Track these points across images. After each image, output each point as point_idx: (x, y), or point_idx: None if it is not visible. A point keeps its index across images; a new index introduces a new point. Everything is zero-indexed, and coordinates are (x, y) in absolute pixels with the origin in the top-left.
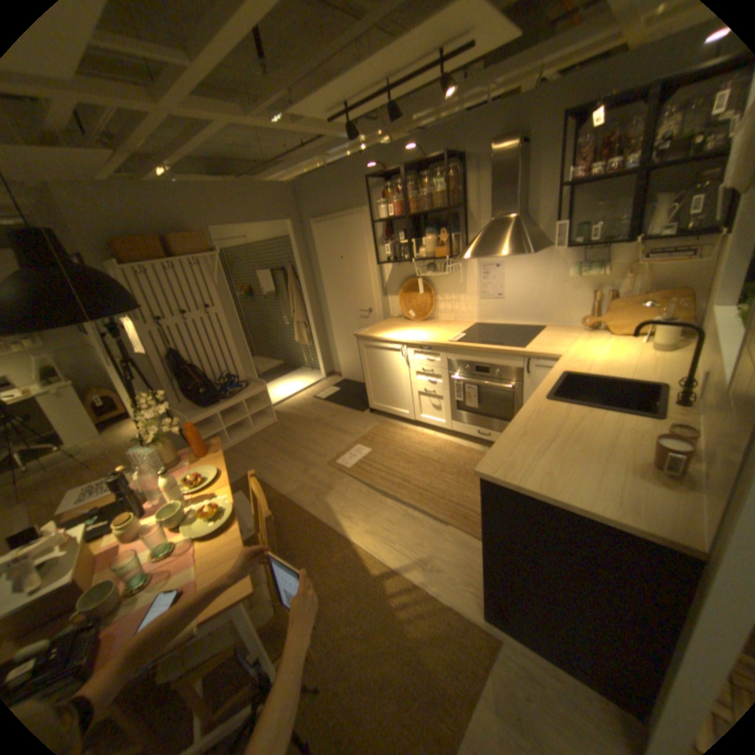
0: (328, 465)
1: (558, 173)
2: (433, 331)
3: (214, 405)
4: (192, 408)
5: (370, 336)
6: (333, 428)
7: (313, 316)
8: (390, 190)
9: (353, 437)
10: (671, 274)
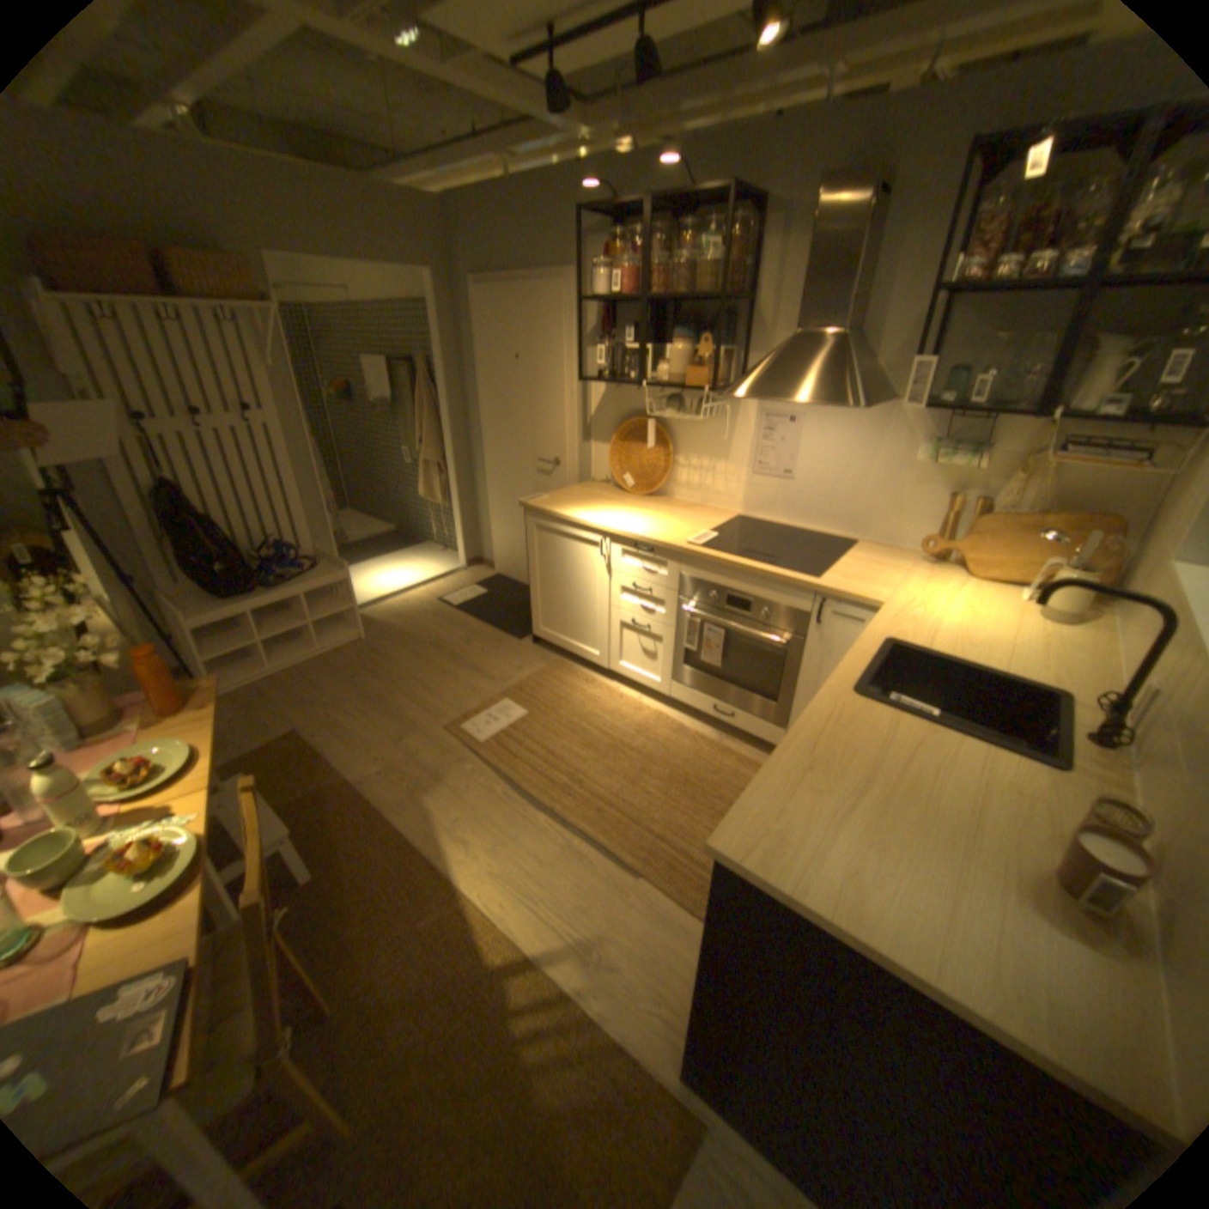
0: (442, 734)
1: (931, 264)
2: (663, 520)
3: (243, 597)
4: (200, 597)
5: (550, 512)
6: (463, 664)
7: (456, 455)
8: (621, 244)
9: (496, 686)
10: (1091, 486)
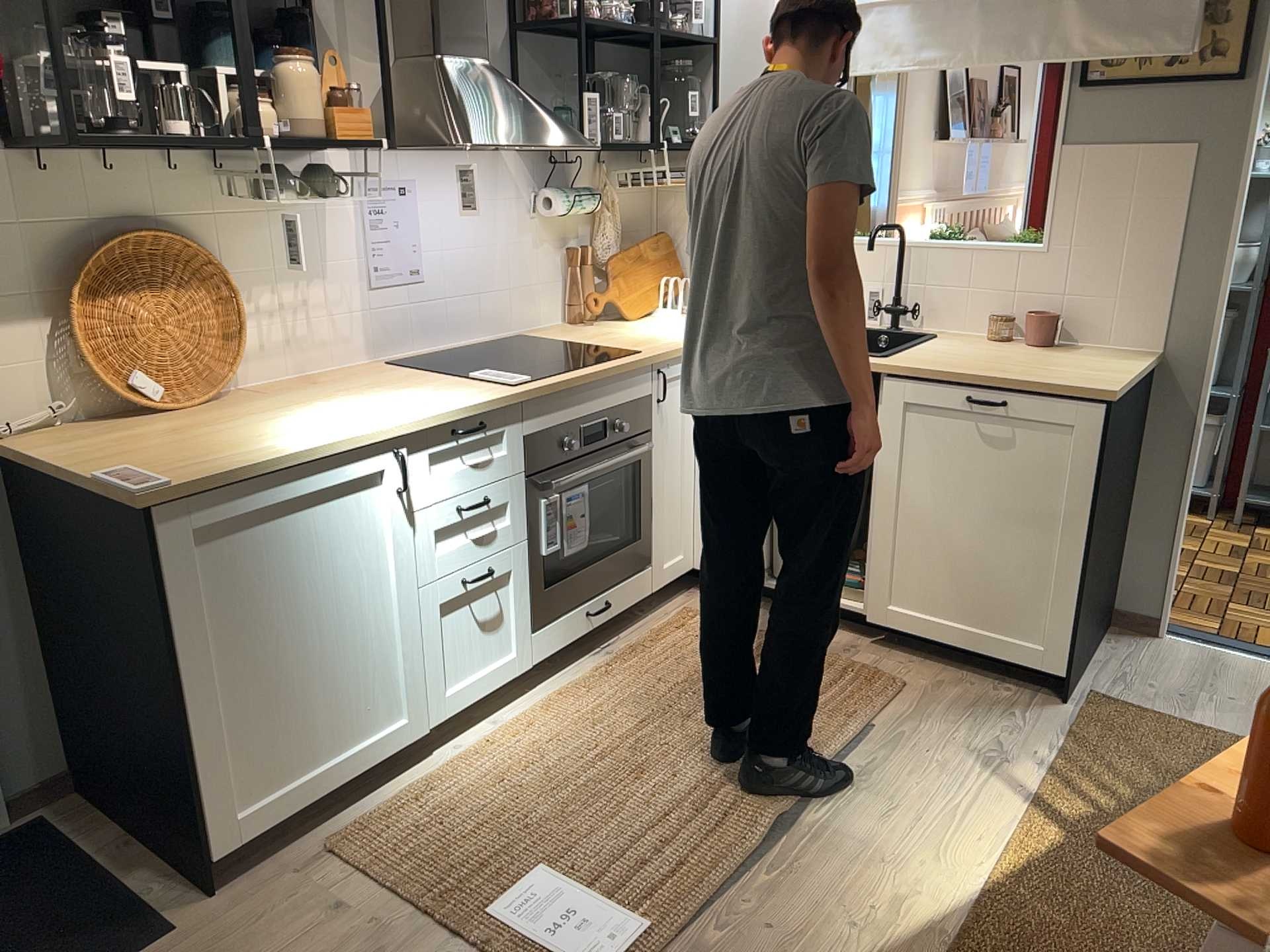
0: None
1: None
2: (383, 395)
3: None
4: None
5: (253, 465)
6: None
7: None
8: None
9: (408, 945)
10: (627, 215)
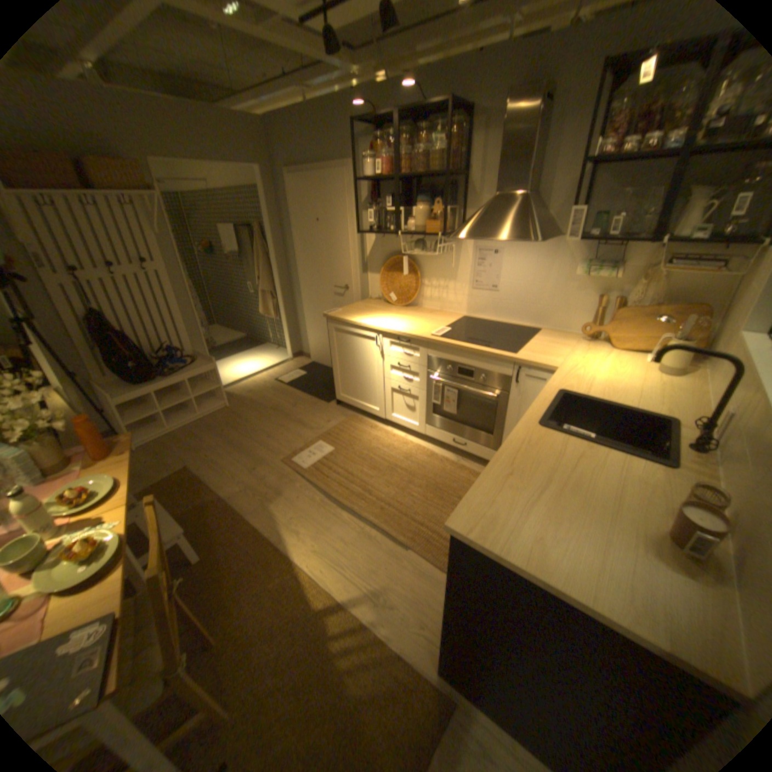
0: (280, 465)
1: (581, 145)
2: (415, 322)
3: (148, 383)
4: (120, 384)
5: (342, 319)
6: (292, 420)
7: (282, 286)
8: (381, 142)
9: (314, 433)
10: (689, 286)
